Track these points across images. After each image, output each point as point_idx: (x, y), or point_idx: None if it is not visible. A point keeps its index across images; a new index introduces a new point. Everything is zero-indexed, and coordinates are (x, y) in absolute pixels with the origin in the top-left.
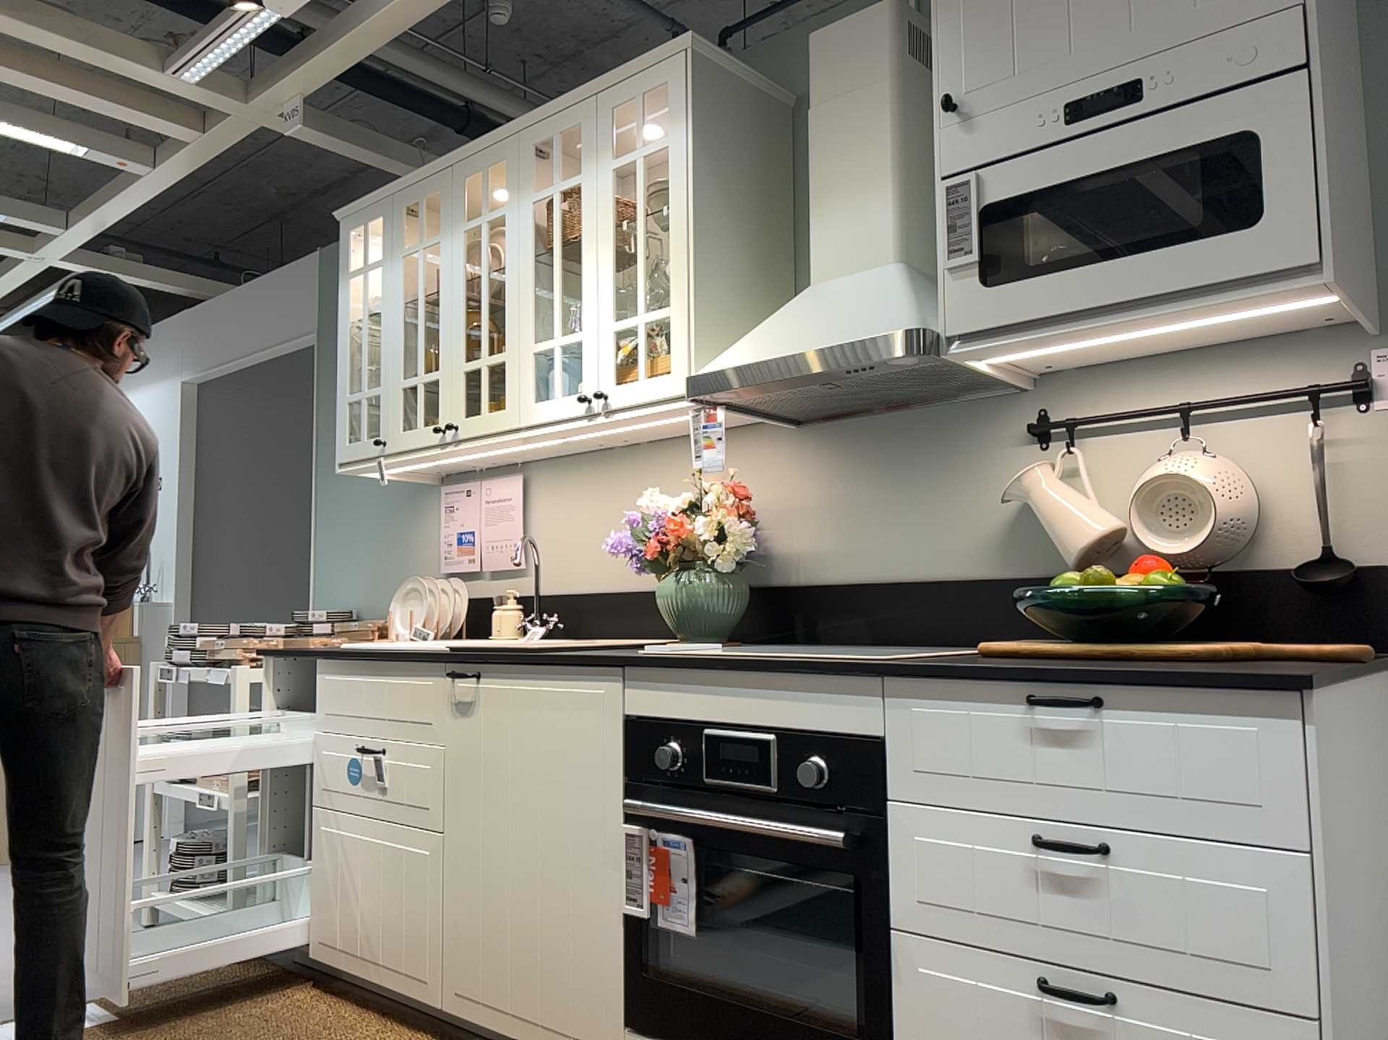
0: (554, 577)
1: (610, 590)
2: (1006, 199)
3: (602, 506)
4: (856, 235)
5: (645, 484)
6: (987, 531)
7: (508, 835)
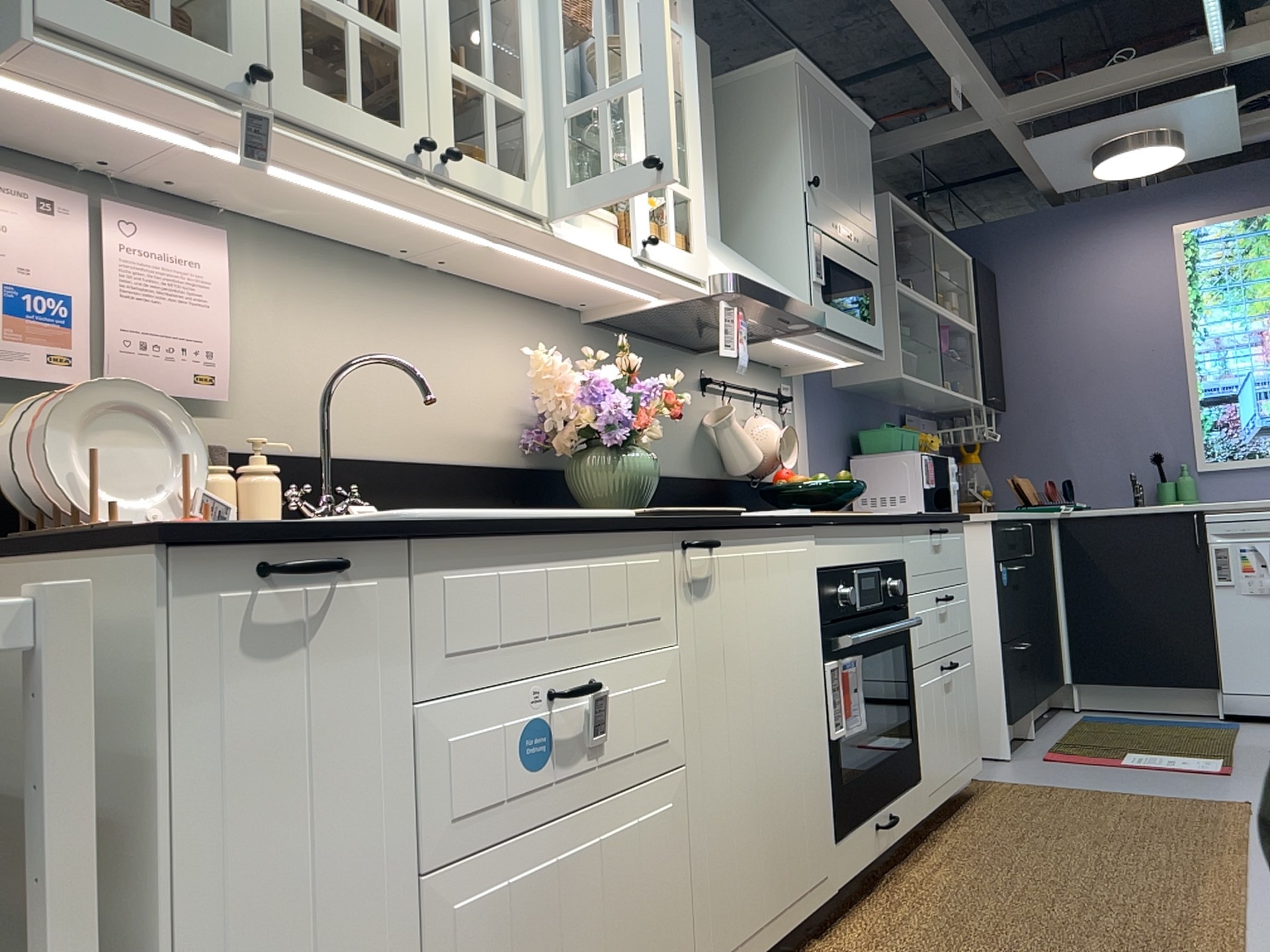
0: (287, 426)
1: (395, 458)
2: (828, 258)
3: (376, 337)
4: (707, 205)
5: (439, 326)
6: (688, 444)
7: (753, 722)
